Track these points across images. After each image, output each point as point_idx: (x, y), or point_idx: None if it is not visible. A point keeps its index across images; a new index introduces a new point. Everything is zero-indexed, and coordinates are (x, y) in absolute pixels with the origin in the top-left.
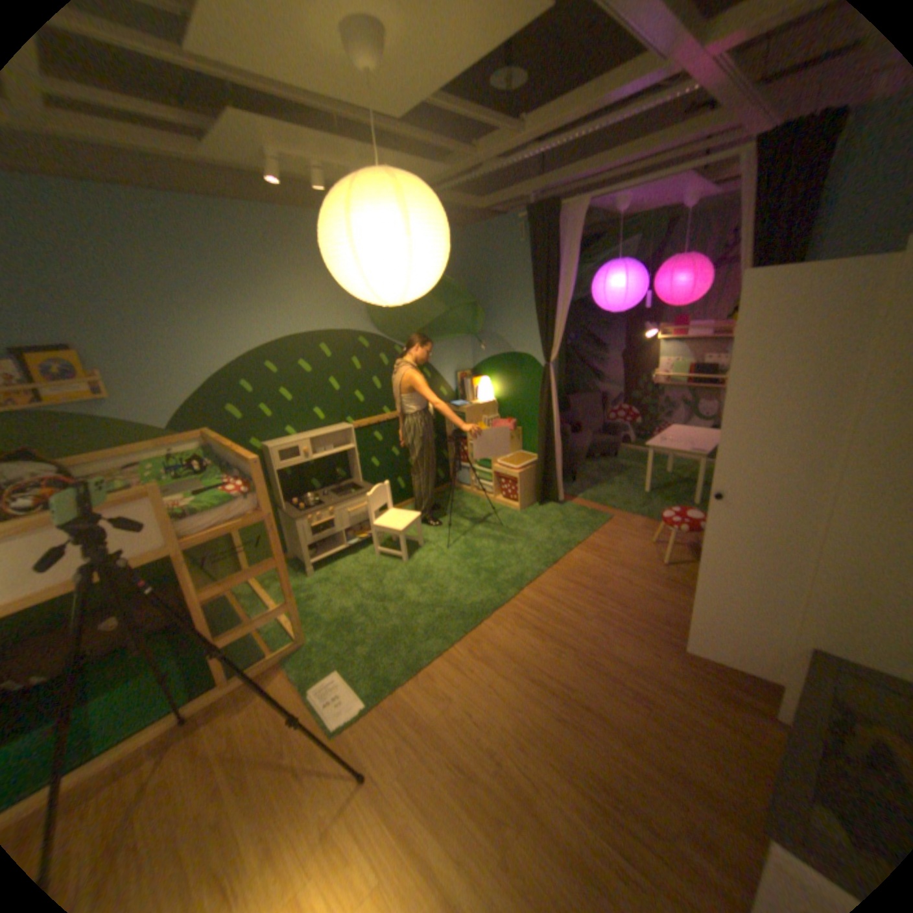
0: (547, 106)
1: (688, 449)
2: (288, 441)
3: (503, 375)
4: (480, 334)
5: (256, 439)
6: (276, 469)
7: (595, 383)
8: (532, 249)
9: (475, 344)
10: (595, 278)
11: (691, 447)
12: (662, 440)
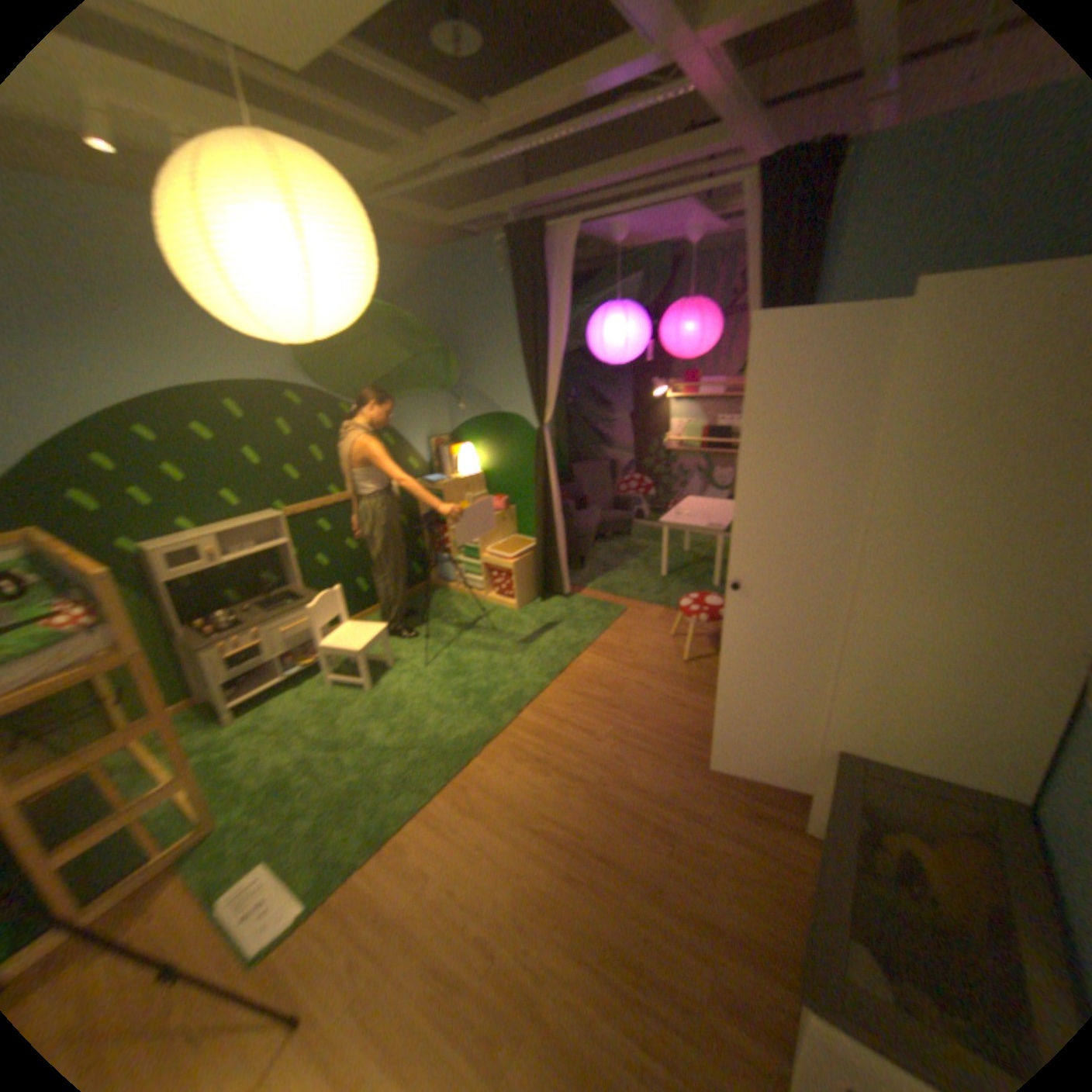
0: (515, 91)
1: (704, 525)
2: (179, 541)
3: (489, 442)
4: (457, 390)
5: (125, 539)
6: (161, 581)
7: (601, 450)
8: (514, 284)
9: (452, 403)
10: (592, 323)
11: (707, 522)
12: (676, 516)
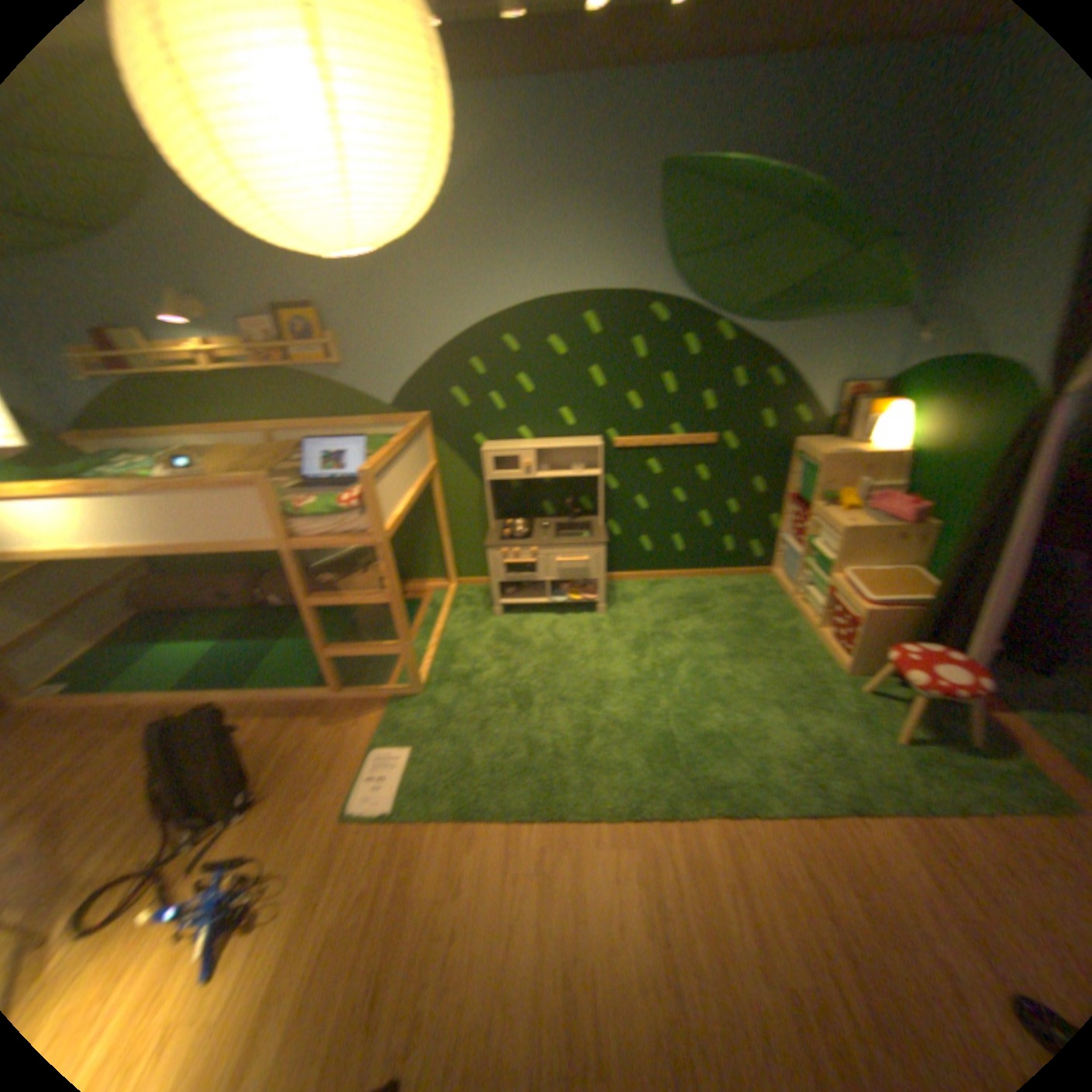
0: None
1: None
2: (510, 447)
3: (947, 403)
4: (931, 304)
5: (481, 435)
6: (486, 478)
7: None
8: None
9: (915, 326)
10: None
11: None
12: None
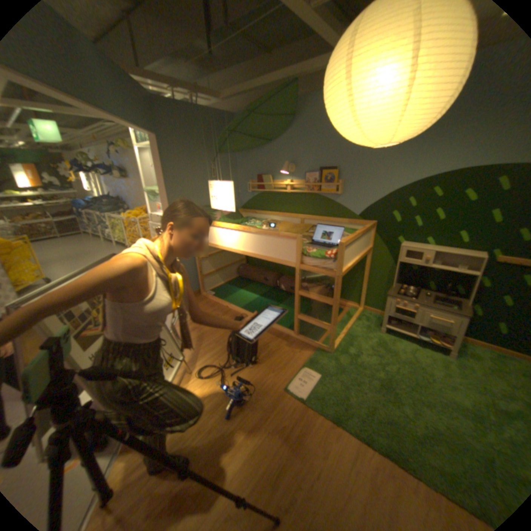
0: None
1: None
2: (420, 247)
3: None
4: None
5: (403, 237)
6: (400, 260)
7: None
8: None
9: None
10: None
11: None
12: None
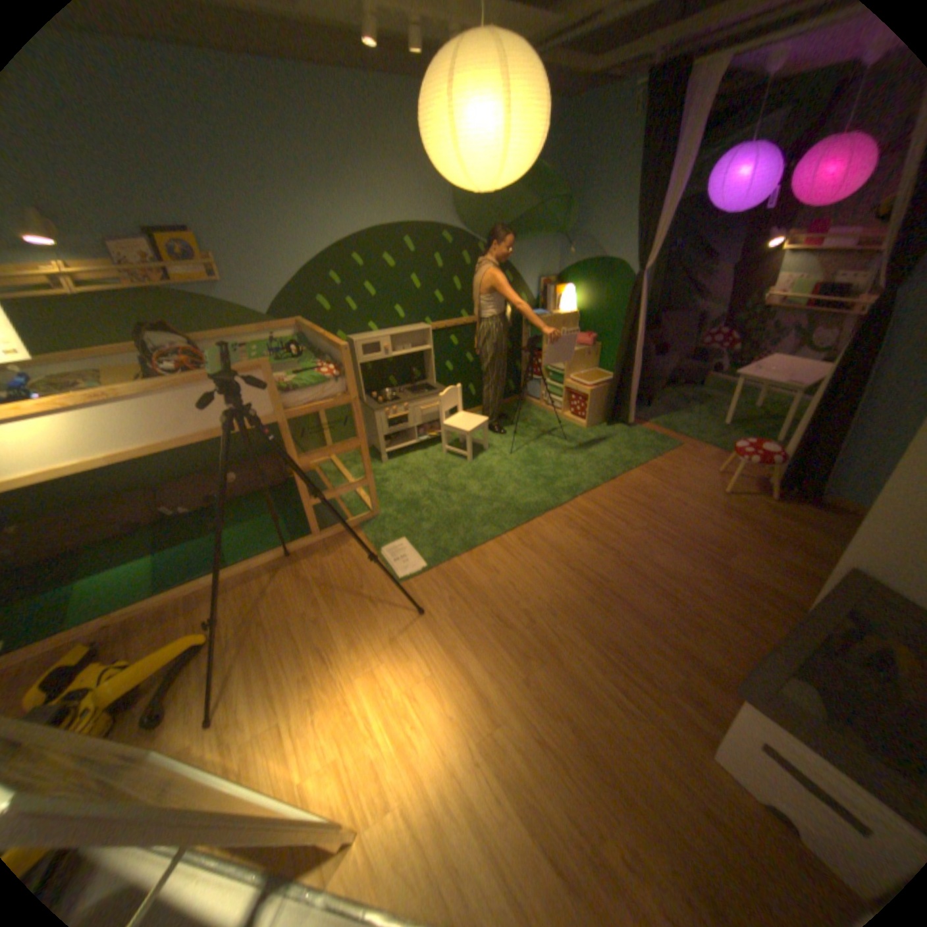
0: None
1: (785, 381)
2: (371, 337)
3: (591, 284)
4: (572, 234)
5: (343, 332)
6: (360, 362)
7: (695, 301)
8: (647, 128)
9: (565, 246)
10: (718, 168)
11: (790, 379)
12: (757, 369)
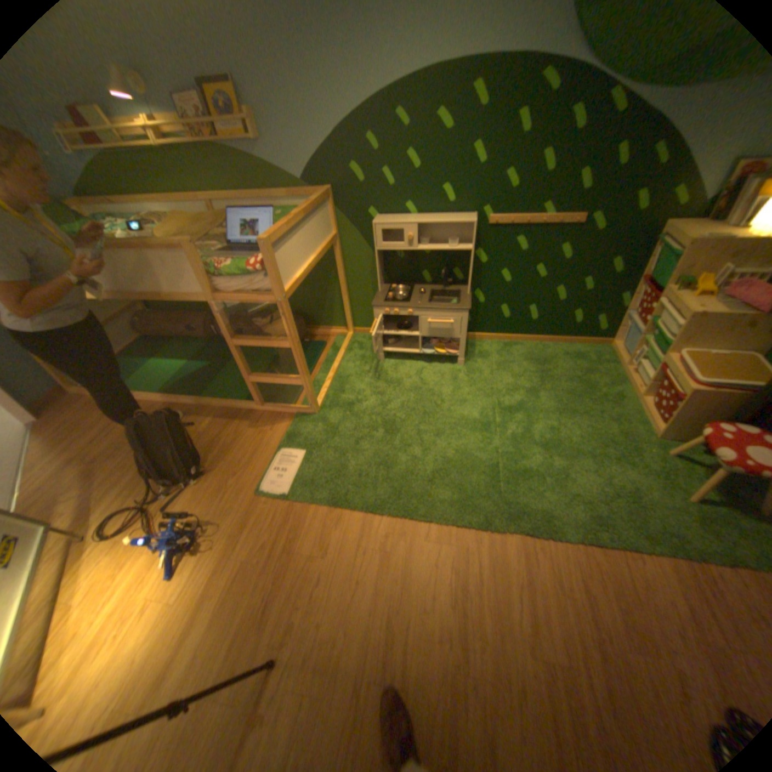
0: None
1: None
2: (398, 220)
3: None
4: None
5: (375, 208)
6: (377, 248)
7: None
8: None
9: None
10: None
11: None
12: None
